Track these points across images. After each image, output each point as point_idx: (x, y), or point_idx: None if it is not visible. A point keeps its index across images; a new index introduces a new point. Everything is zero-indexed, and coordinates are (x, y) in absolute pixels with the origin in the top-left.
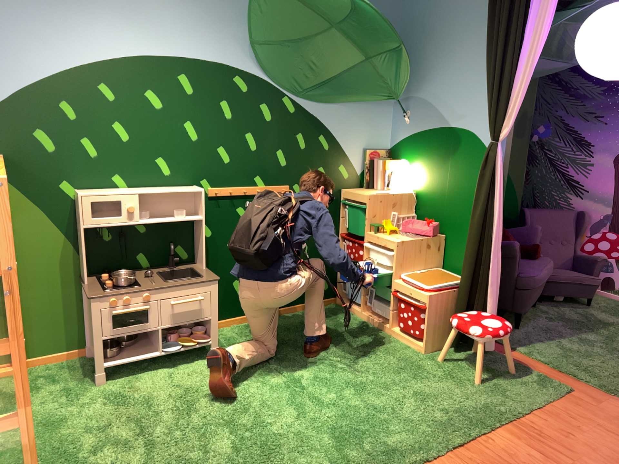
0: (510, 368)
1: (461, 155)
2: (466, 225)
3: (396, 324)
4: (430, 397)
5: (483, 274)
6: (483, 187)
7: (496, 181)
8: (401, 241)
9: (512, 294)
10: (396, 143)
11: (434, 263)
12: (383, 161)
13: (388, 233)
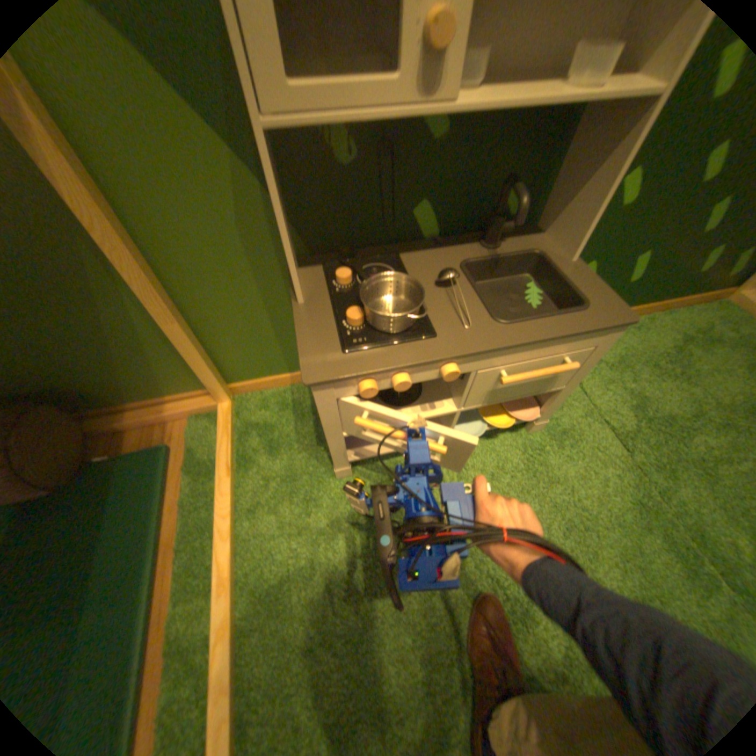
0: None
1: None
2: None
3: None
4: None
5: None
6: None
7: None
8: None
9: None
10: None
11: None
12: None
13: None
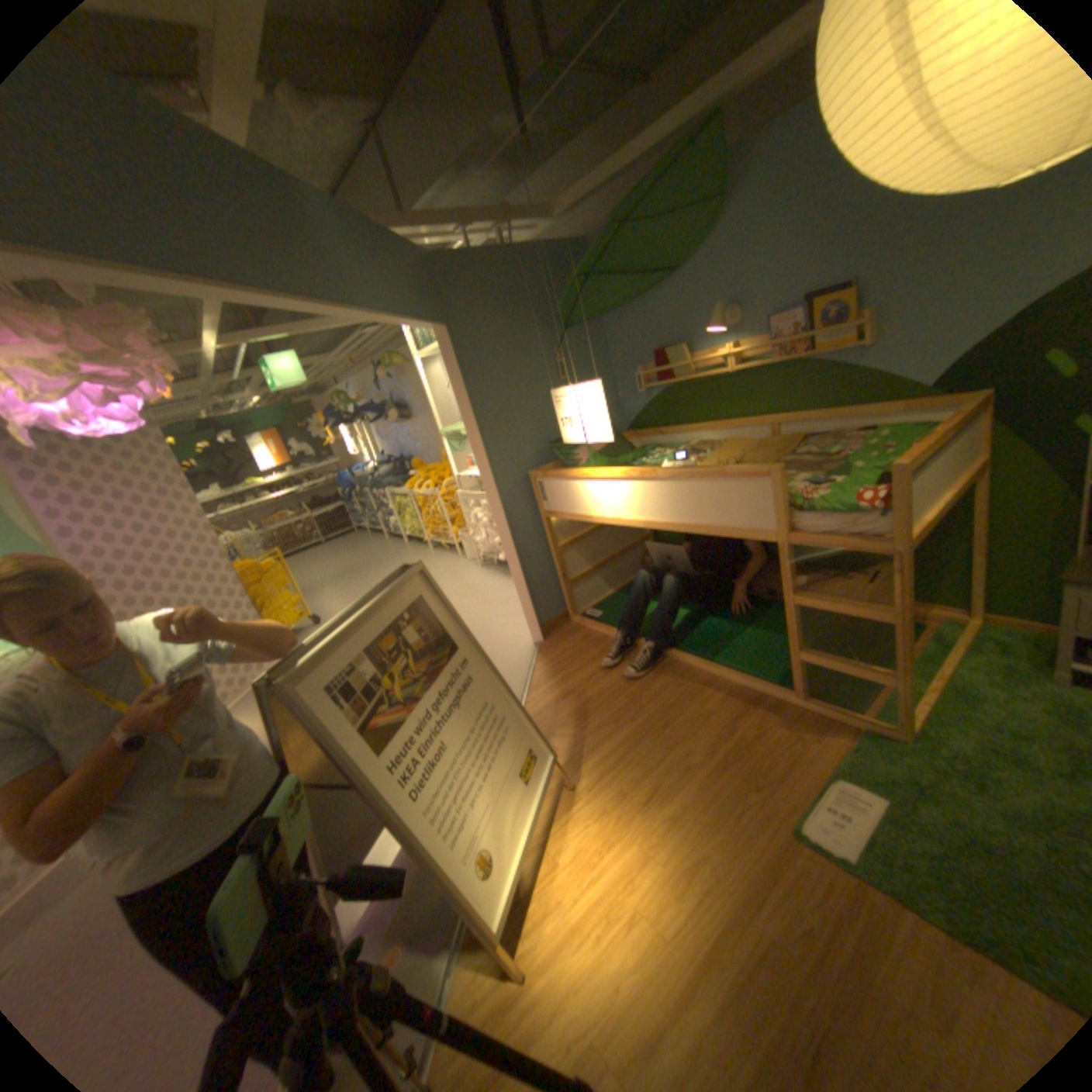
0: None
1: None
2: None
3: None
4: None
5: None
6: None
7: None
8: None
9: None
10: None
11: None
12: None
13: None
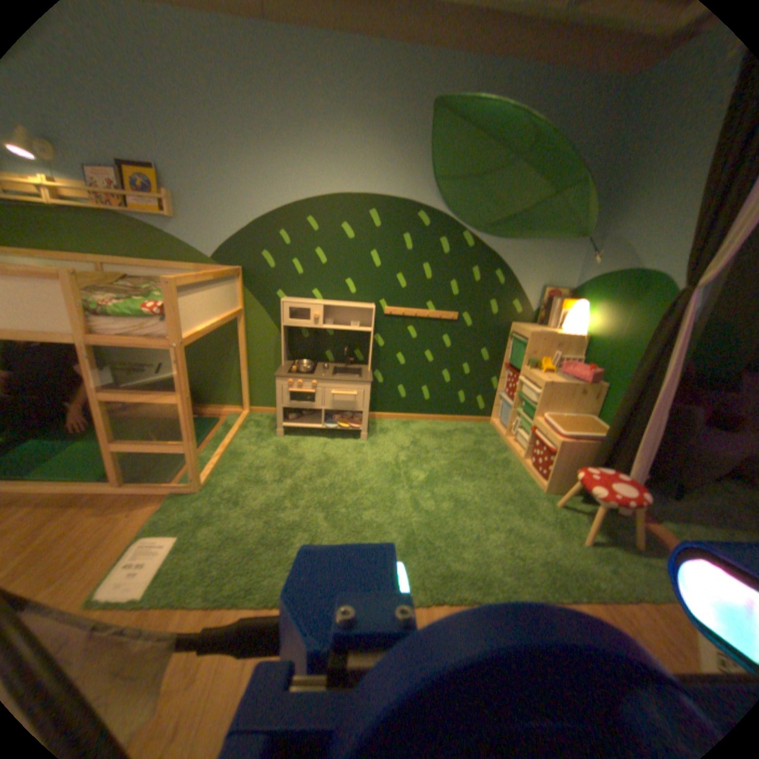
0: (640, 547)
1: (650, 299)
2: (636, 378)
3: (530, 458)
4: (523, 543)
5: (635, 437)
6: (662, 338)
7: (685, 333)
8: (551, 380)
9: (684, 465)
10: (582, 280)
11: (589, 410)
12: (562, 298)
13: (543, 370)
